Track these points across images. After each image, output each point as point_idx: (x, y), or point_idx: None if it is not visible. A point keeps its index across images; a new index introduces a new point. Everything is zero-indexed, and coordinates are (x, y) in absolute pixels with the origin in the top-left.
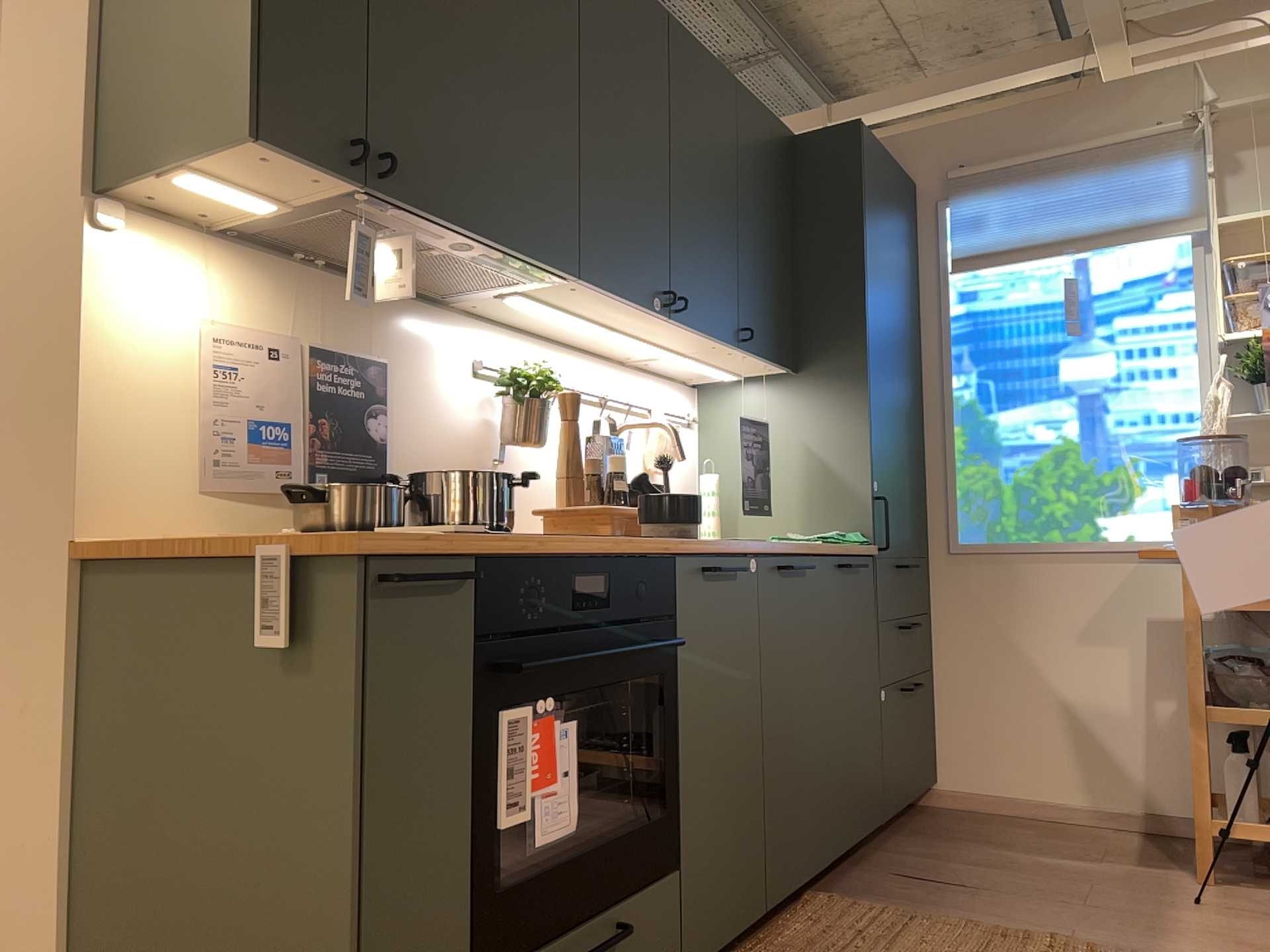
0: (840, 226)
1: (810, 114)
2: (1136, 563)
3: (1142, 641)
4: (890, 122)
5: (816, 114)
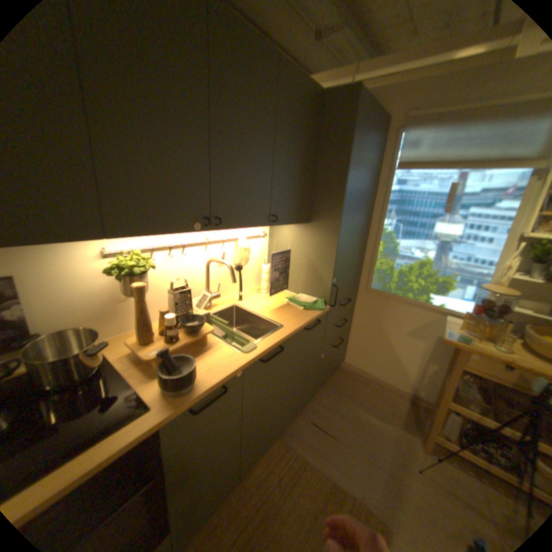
0: (339, 150)
1: (347, 68)
2: (440, 316)
3: (432, 344)
4: (388, 75)
5: (350, 67)
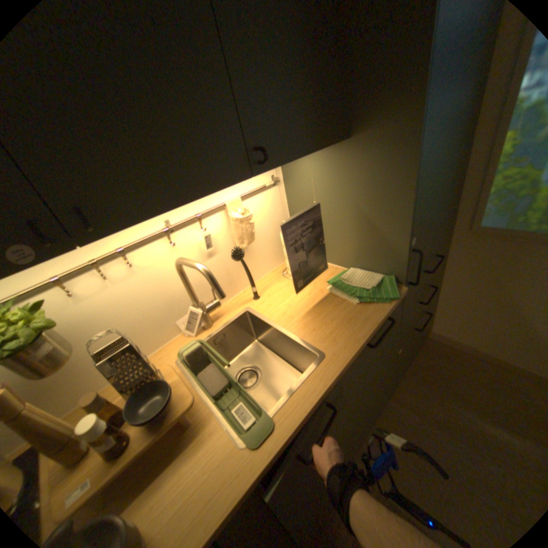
0: None
1: None
2: None
3: None
4: None
5: None
